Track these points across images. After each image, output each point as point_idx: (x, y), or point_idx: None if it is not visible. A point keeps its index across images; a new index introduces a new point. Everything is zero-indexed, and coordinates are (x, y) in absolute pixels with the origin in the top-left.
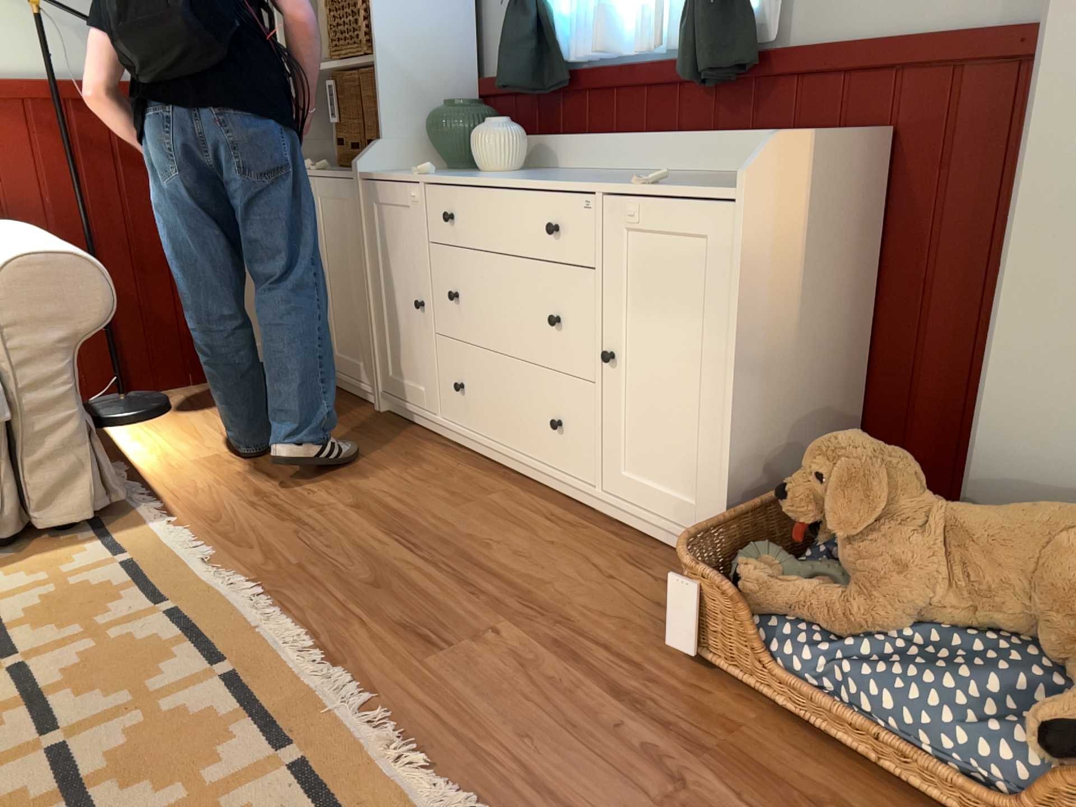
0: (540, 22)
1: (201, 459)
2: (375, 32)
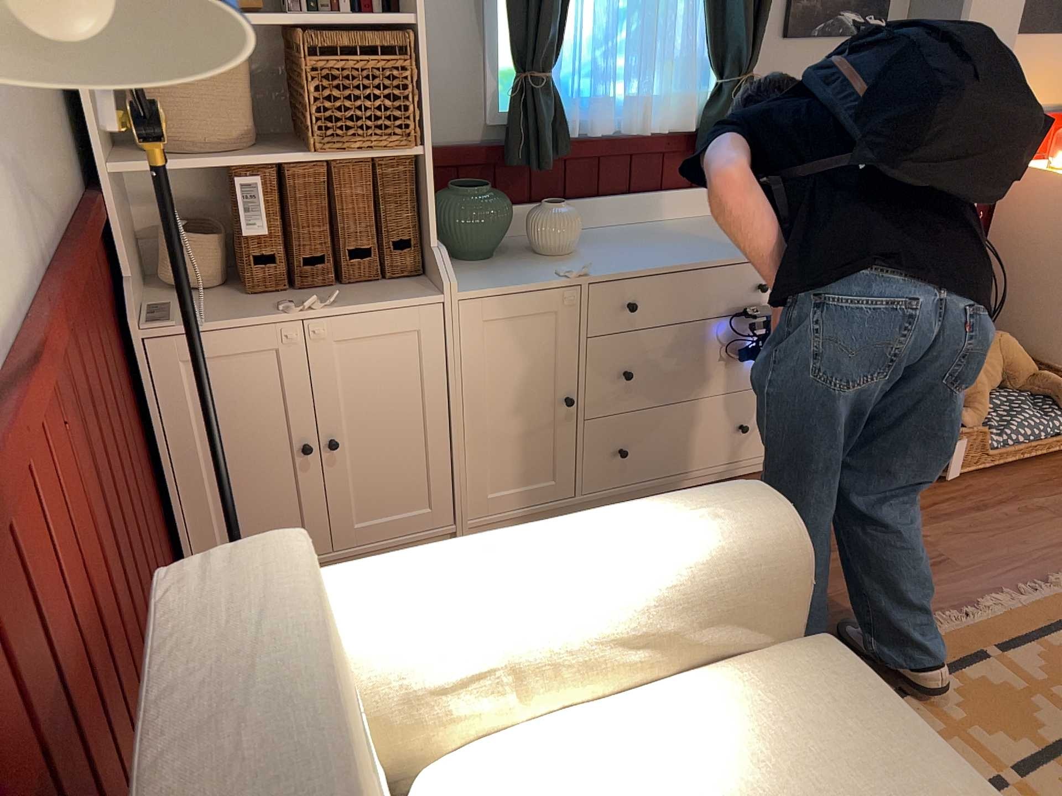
0: (556, 100)
1: None
2: (425, 118)
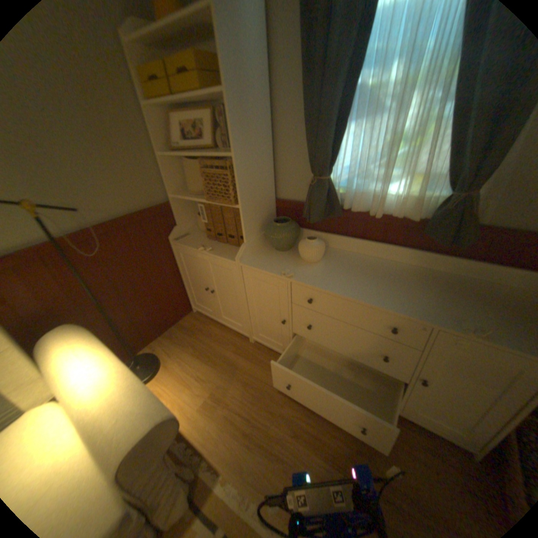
0: (332, 189)
1: (199, 407)
2: (240, 194)
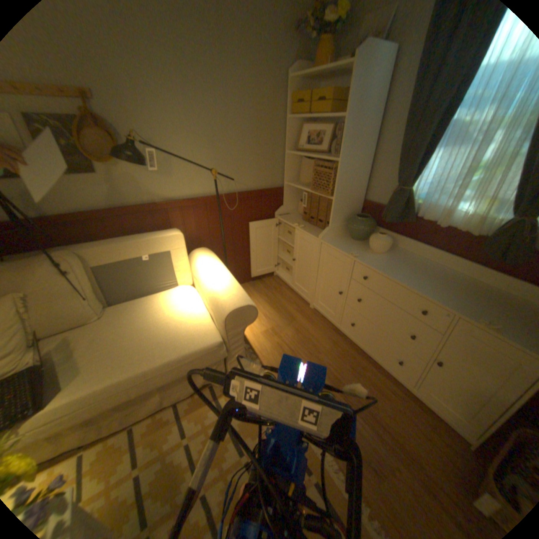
0: (411, 198)
1: (262, 331)
2: (336, 189)
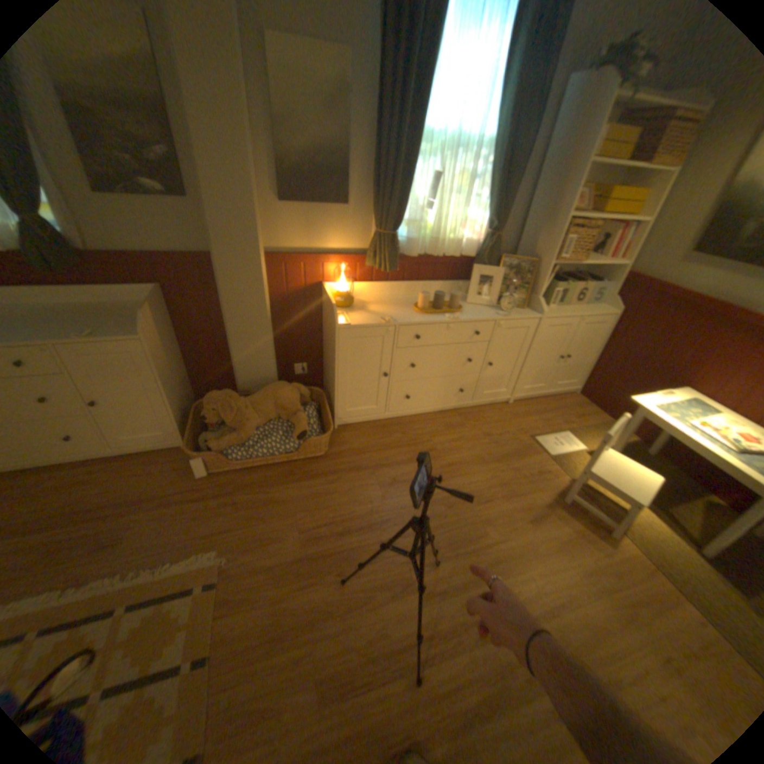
0: None
1: None
2: None
